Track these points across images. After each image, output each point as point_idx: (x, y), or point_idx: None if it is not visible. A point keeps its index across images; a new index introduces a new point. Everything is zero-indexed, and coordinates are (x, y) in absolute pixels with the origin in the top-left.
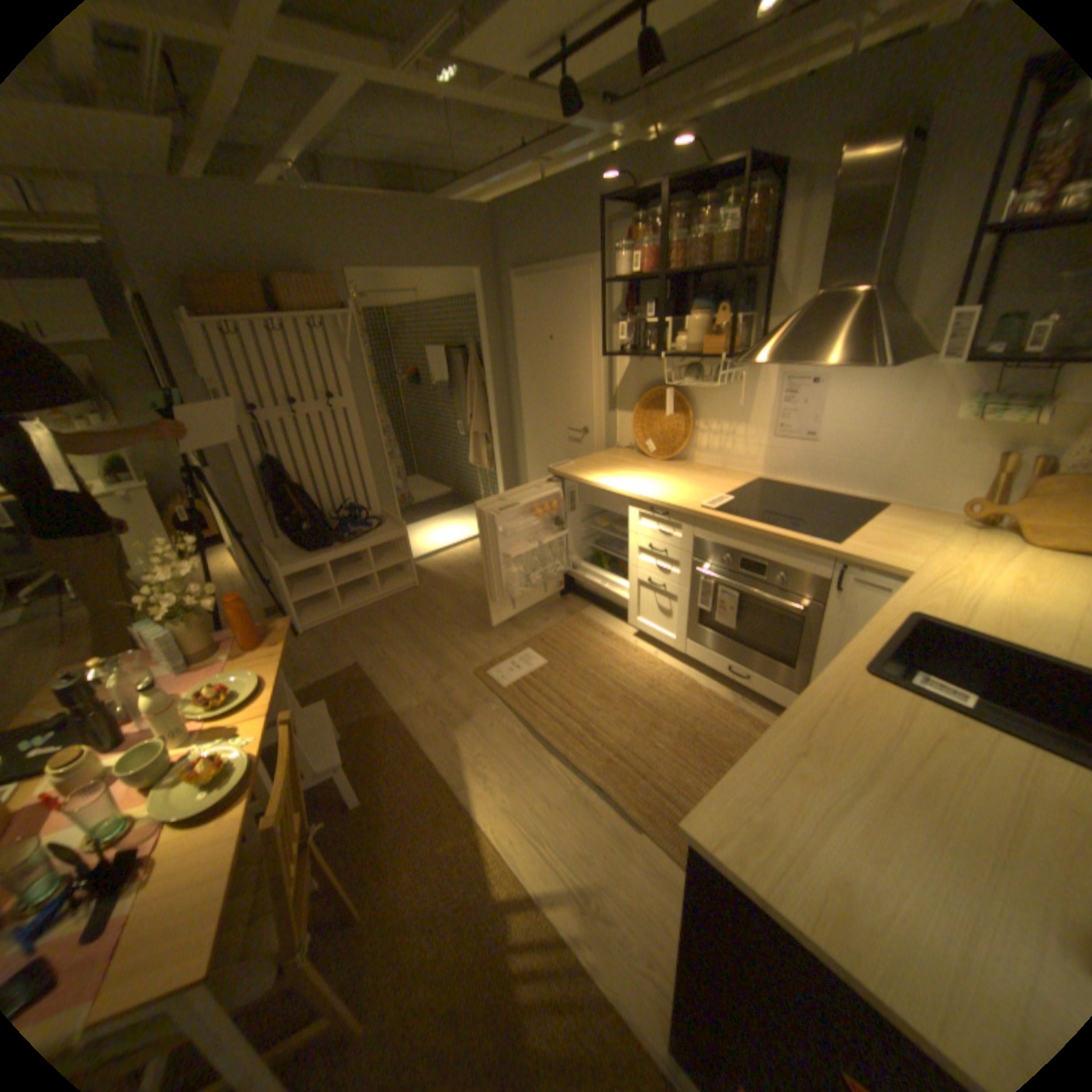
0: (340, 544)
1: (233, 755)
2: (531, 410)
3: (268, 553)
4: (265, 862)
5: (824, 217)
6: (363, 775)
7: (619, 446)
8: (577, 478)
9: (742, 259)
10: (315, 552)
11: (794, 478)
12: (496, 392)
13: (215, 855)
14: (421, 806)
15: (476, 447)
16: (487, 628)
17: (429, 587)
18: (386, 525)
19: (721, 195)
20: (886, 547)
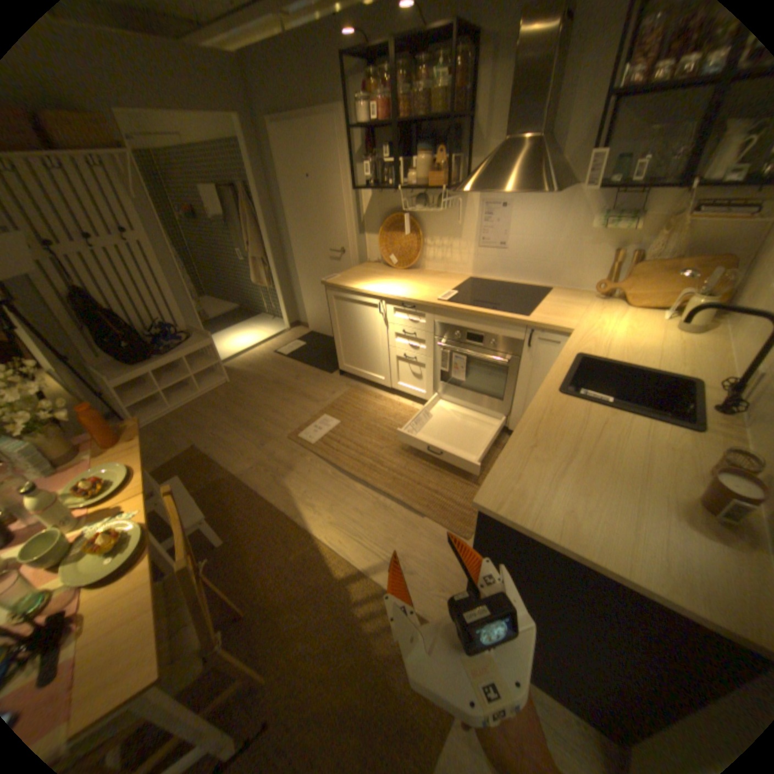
0: (158, 356)
1: (124, 526)
2: (298, 237)
3: (93, 370)
4: (180, 591)
5: (507, 79)
6: (220, 522)
7: (370, 261)
8: (345, 287)
9: (452, 111)
10: (137, 364)
11: (493, 276)
12: (266, 223)
13: (135, 597)
14: (271, 533)
15: (255, 269)
16: (291, 405)
17: (237, 381)
18: (194, 337)
19: (433, 57)
20: (555, 315)
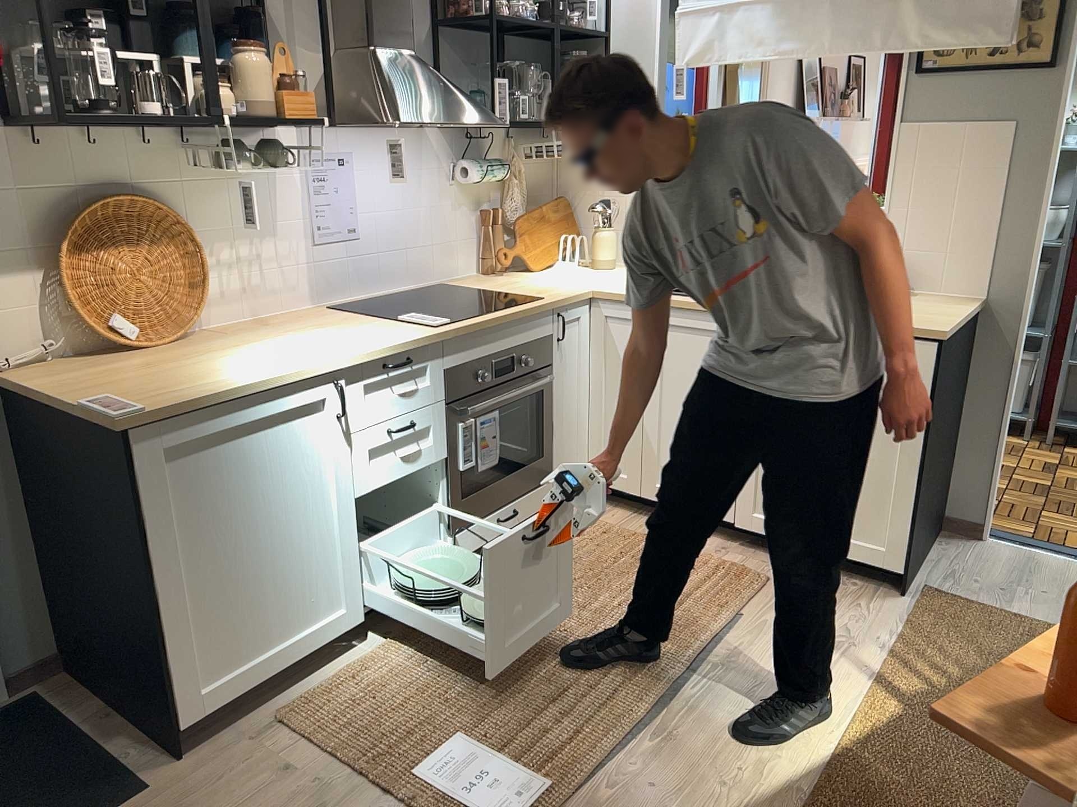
0: None
1: None
2: None
3: None
4: None
5: None
6: None
7: (12, 364)
8: (228, 391)
9: None
10: None
11: (349, 296)
12: None
13: None
14: None
15: None
16: None
17: None
18: None
19: None
20: (546, 290)
